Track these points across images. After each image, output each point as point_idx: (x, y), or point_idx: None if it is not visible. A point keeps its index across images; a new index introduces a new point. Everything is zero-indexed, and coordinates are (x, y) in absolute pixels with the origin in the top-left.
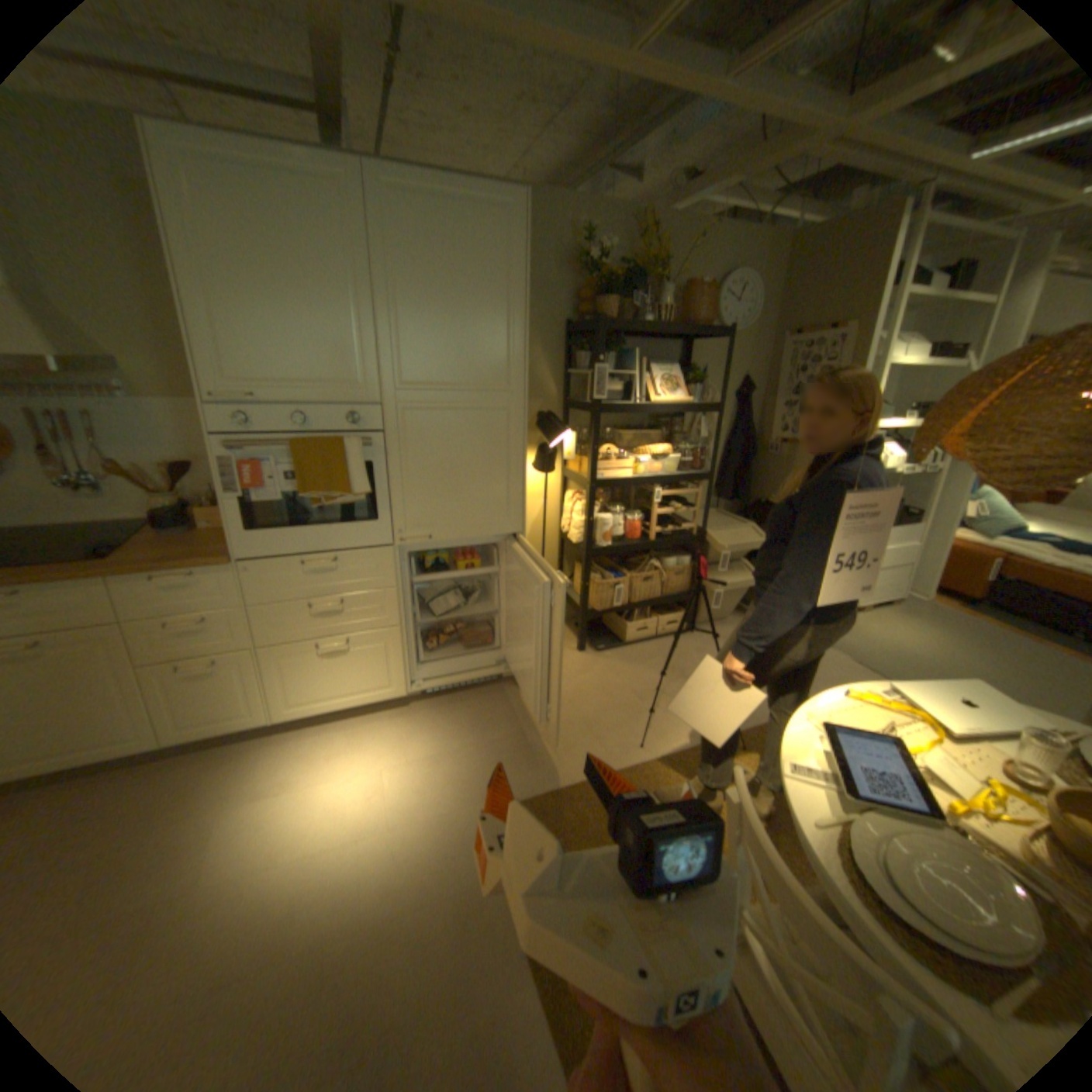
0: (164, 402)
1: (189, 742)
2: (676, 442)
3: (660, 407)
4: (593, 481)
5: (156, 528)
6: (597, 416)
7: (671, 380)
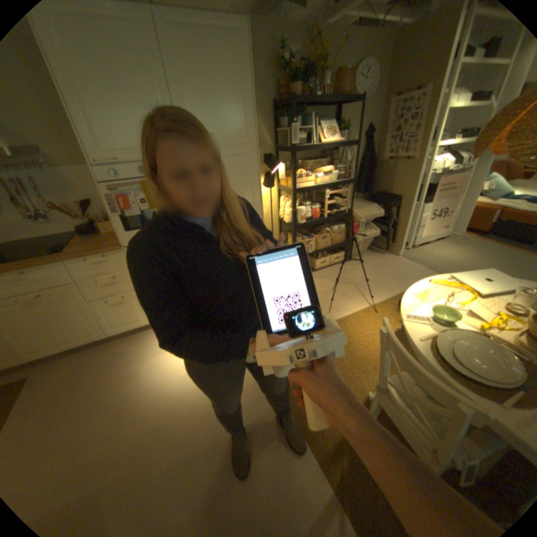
0: (68, 168)
1: (118, 334)
2: (335, 164)
3: (327, 145)
4: (294, 189)
5: (79, 235)
6: (294, 153)
7: (331, 129)
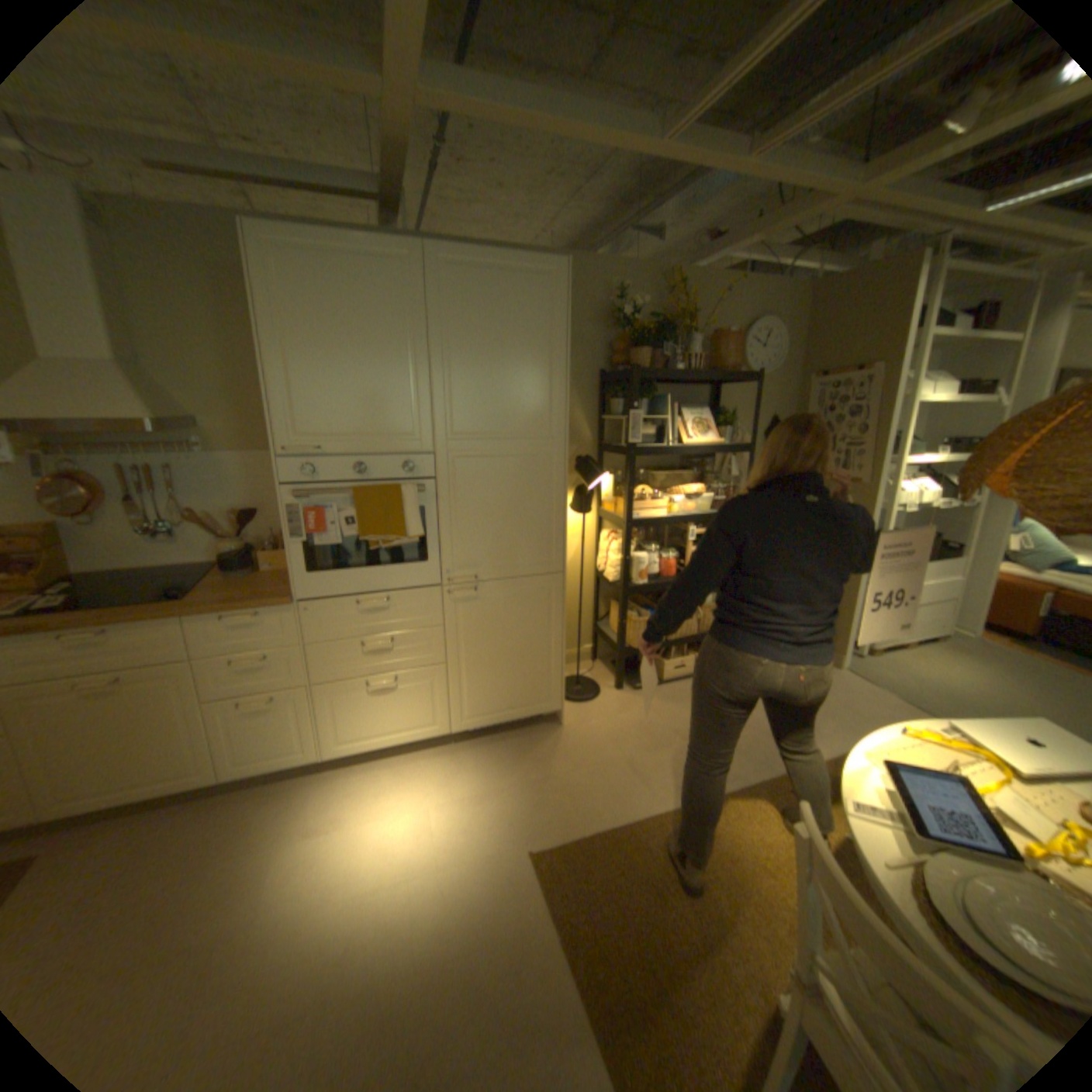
0: (234, 455)
1: (243, 778)
2: (708, 481)
3: (693, 449)
4: (629, 521)
5: (222, 571)
6: (632, 459)
7: (702, 422)
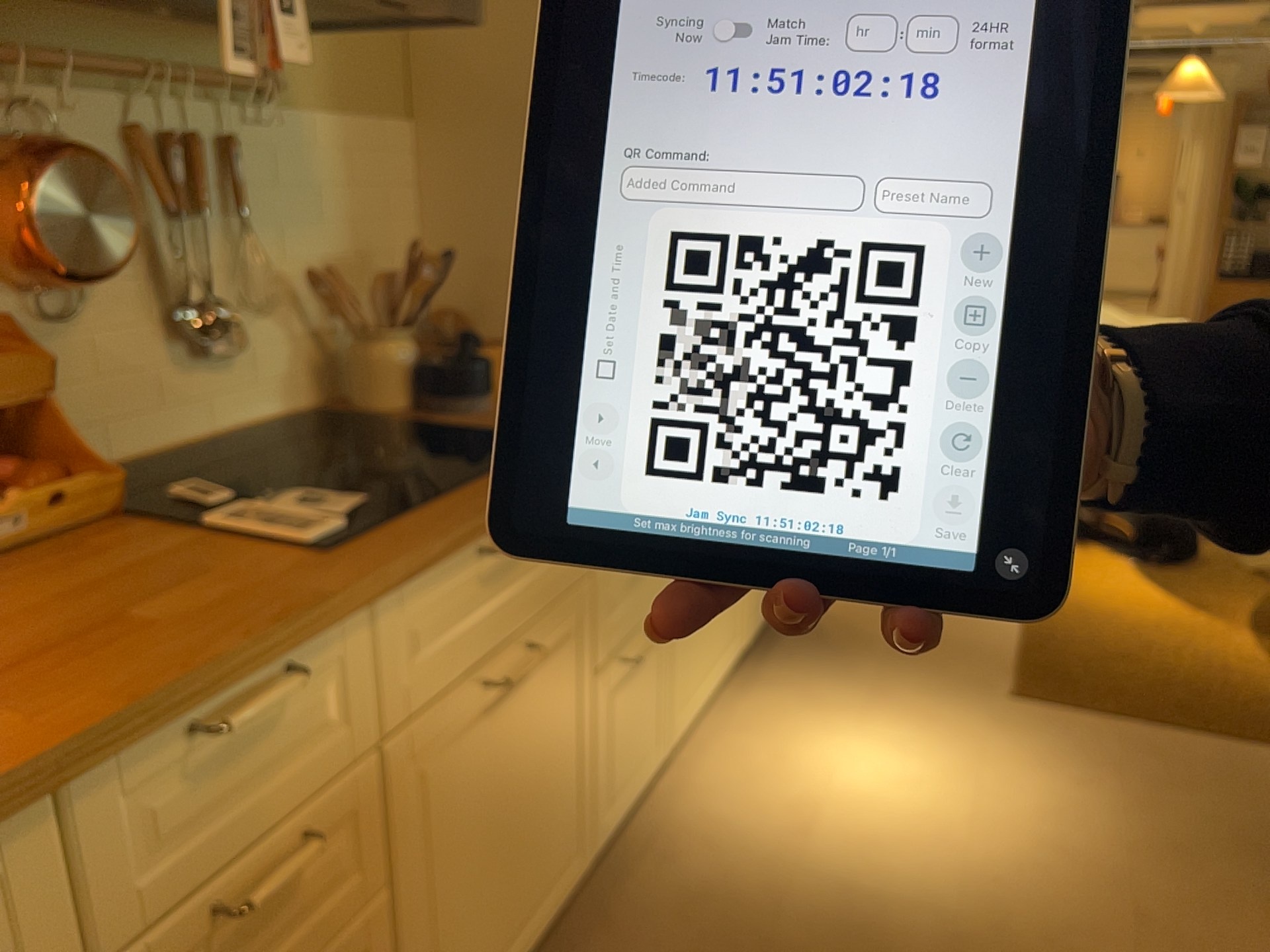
0: (333, 120)
1: (611, 833)
2: None
3: None
4: None
5: (466, 394)
6: None
7: None
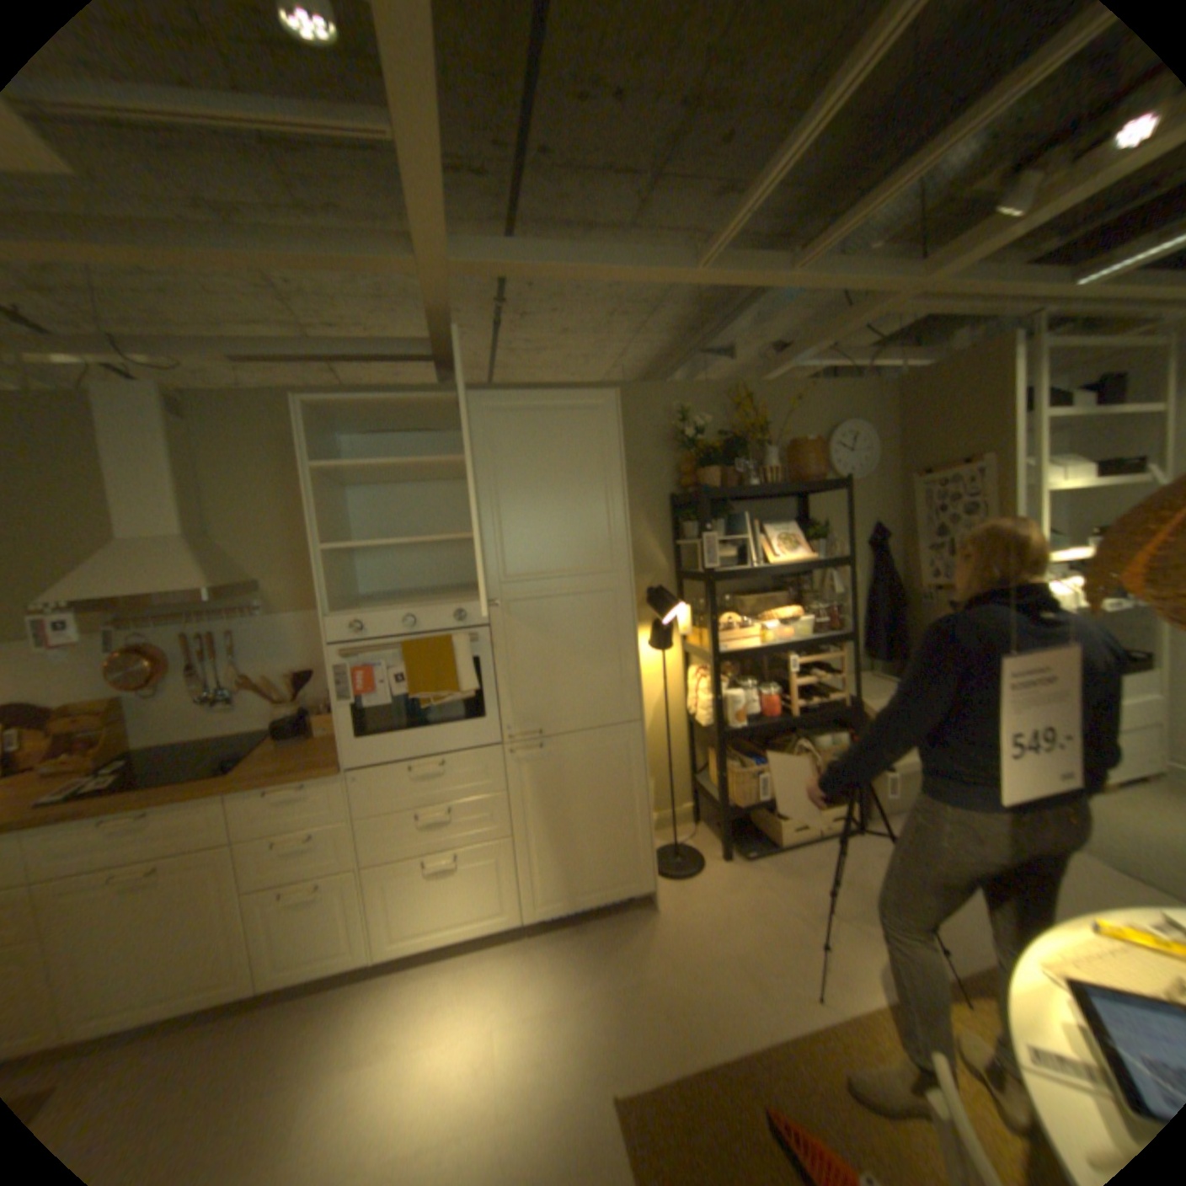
0: (292, 615)
1: (284, 987)
2: (806, 601)
3: (780, 567)
4: (716, 654)
5: (273, 740)
6: (710, 584)
7: (788, 537)
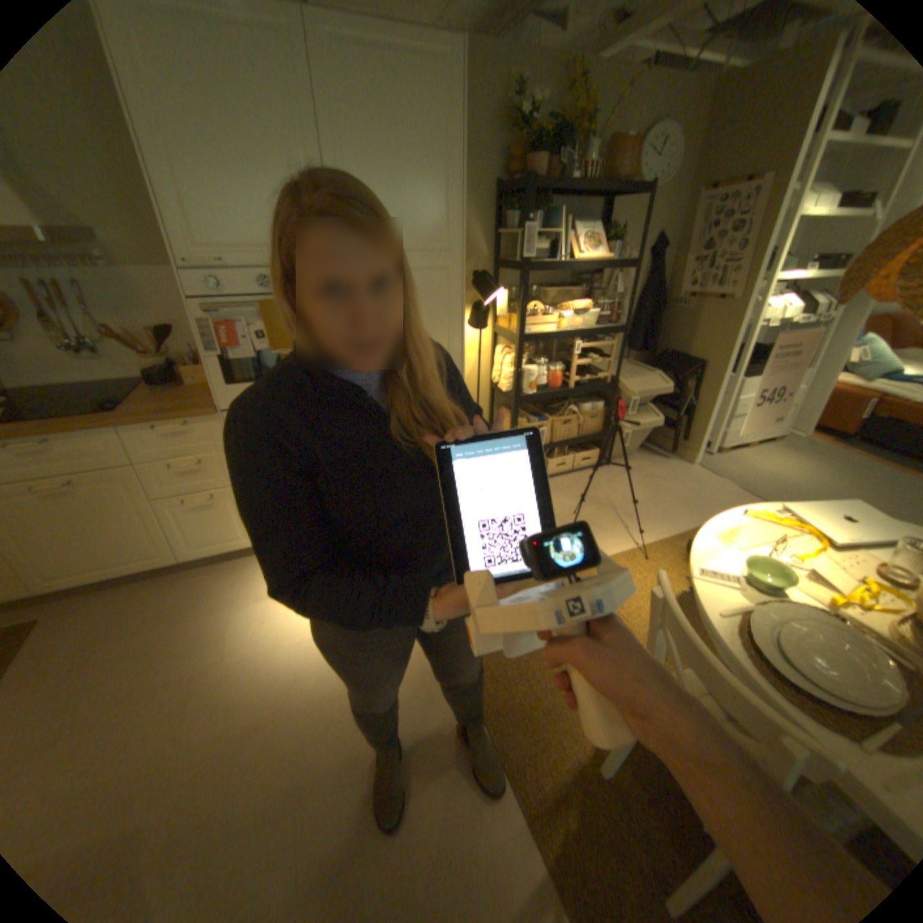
0: (139, 270)
1: (198, 559)
2: (595, 297)
3: (583, 264)
4: (522, 336)
5: (148, 385)
6: (526, 274)
7: (594, 237)
